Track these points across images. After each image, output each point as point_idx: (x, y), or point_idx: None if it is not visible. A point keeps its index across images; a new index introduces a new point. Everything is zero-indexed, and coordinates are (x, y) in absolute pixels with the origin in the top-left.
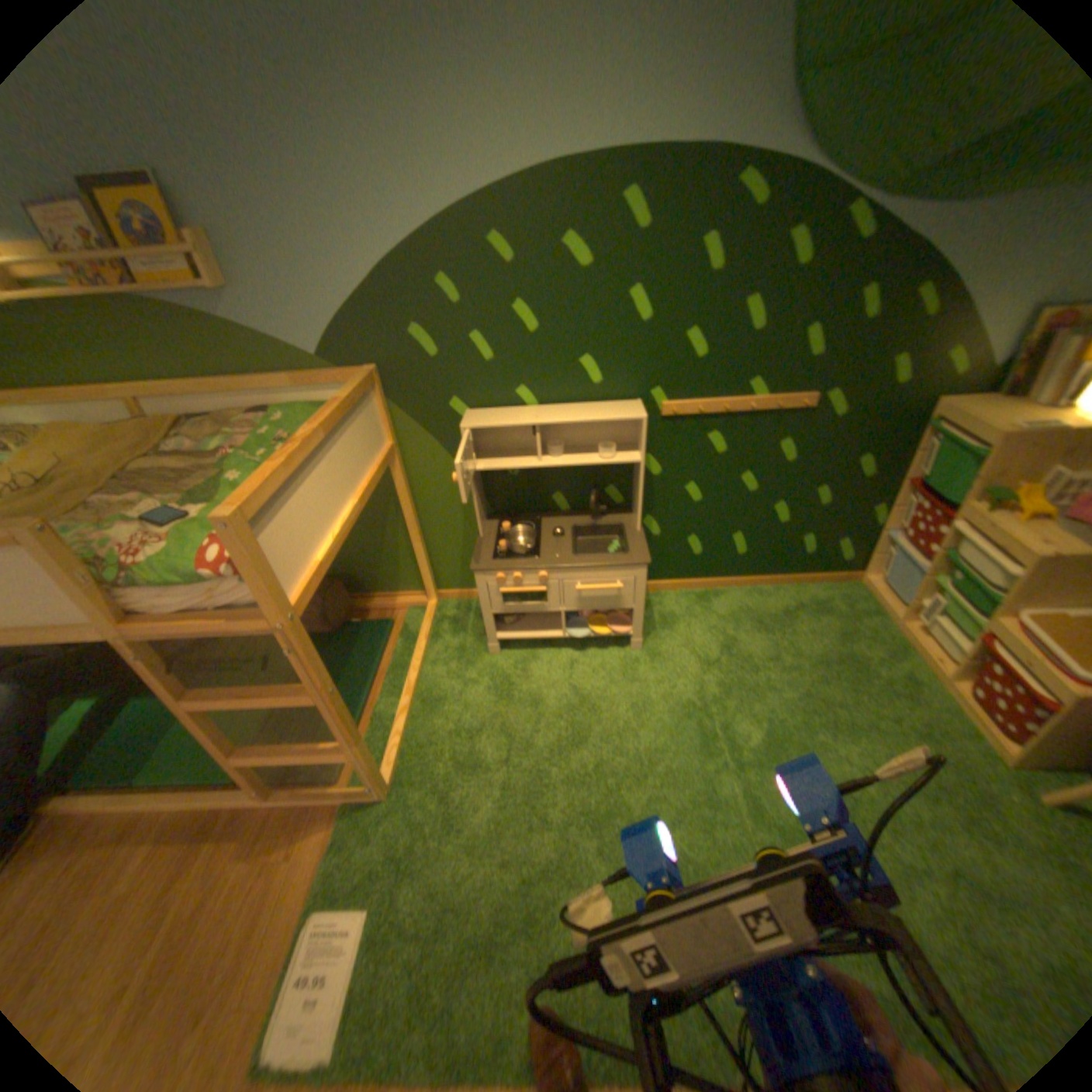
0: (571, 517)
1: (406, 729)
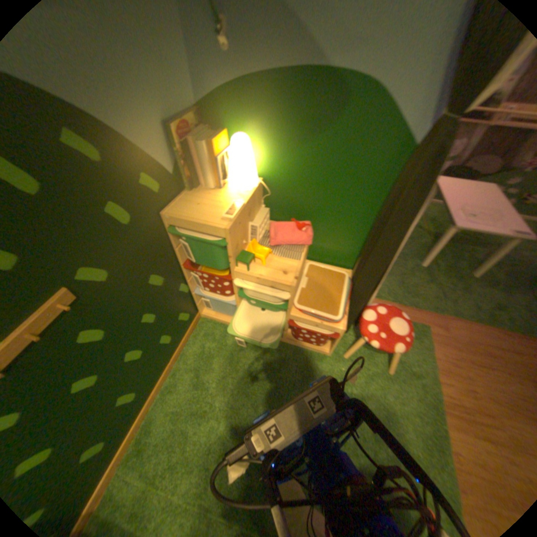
0: None
1: None
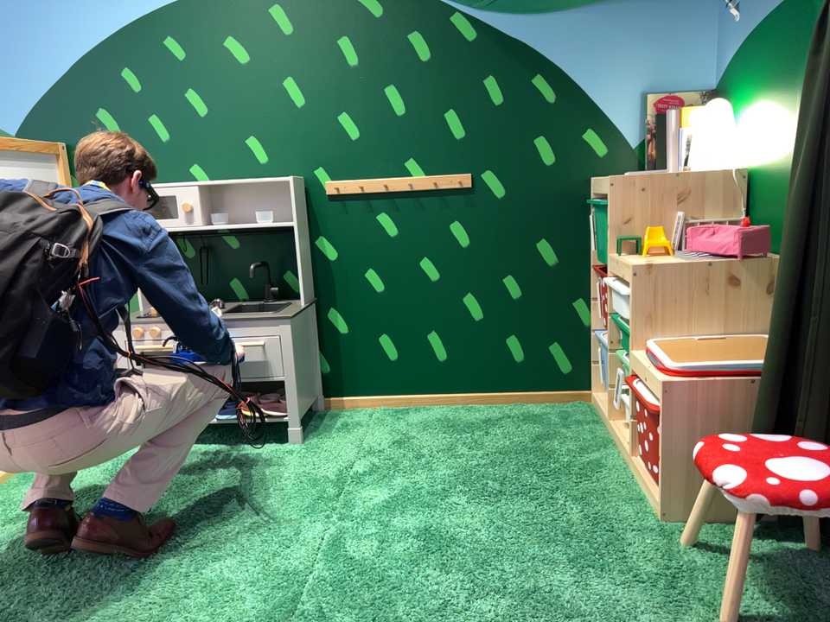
0: (245, 302)
1: None
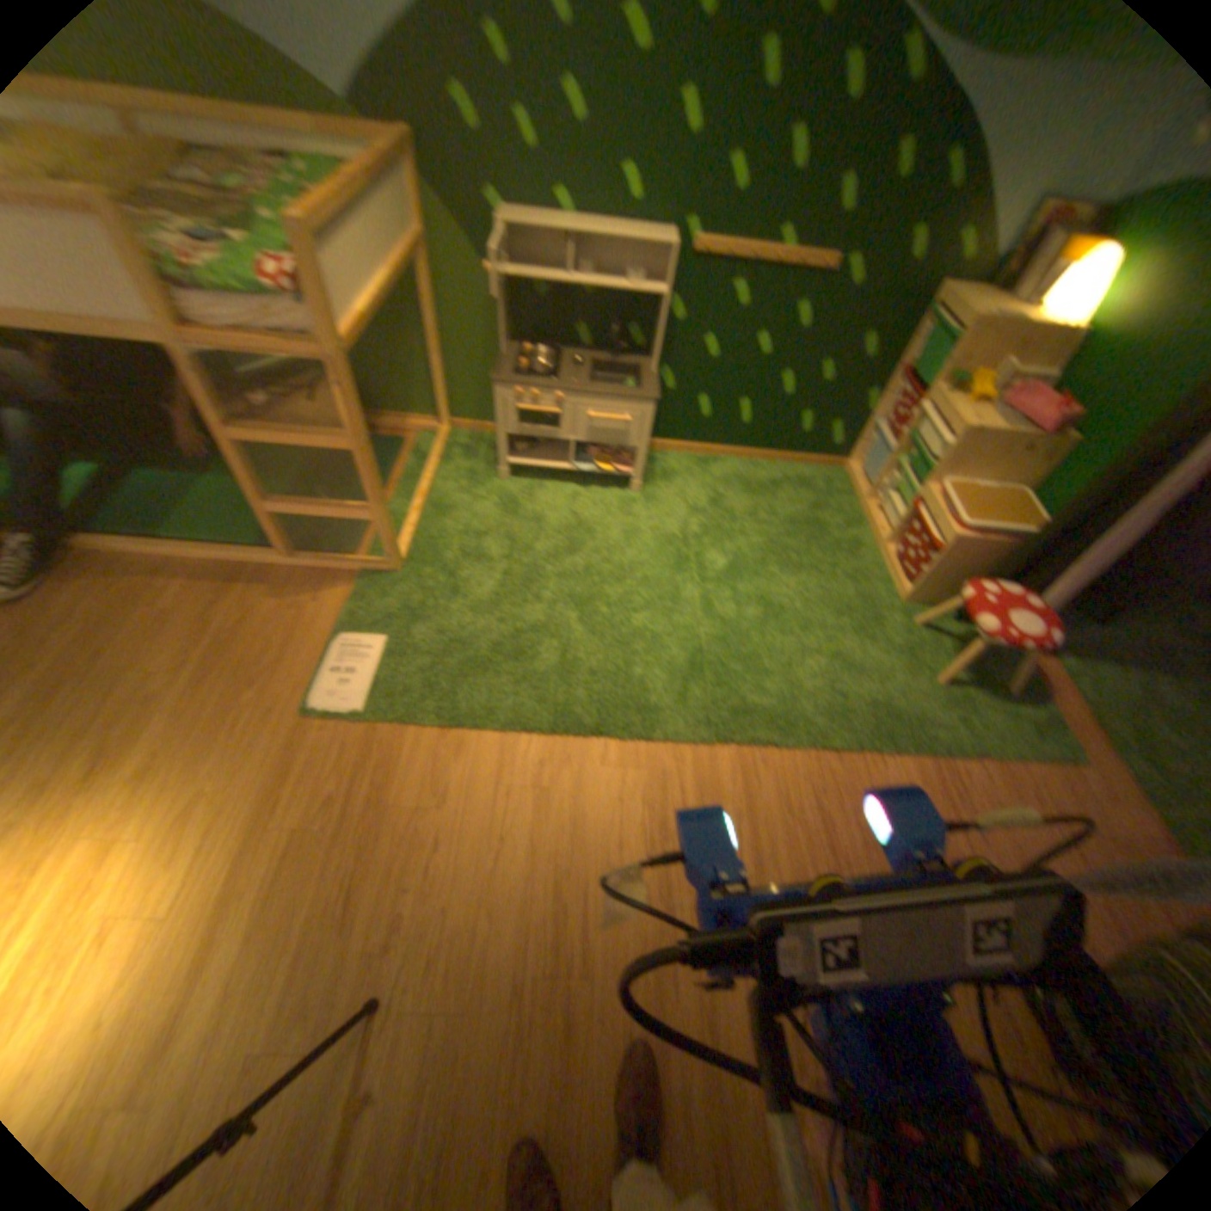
0: (590, 352)
1: (416, 525)
